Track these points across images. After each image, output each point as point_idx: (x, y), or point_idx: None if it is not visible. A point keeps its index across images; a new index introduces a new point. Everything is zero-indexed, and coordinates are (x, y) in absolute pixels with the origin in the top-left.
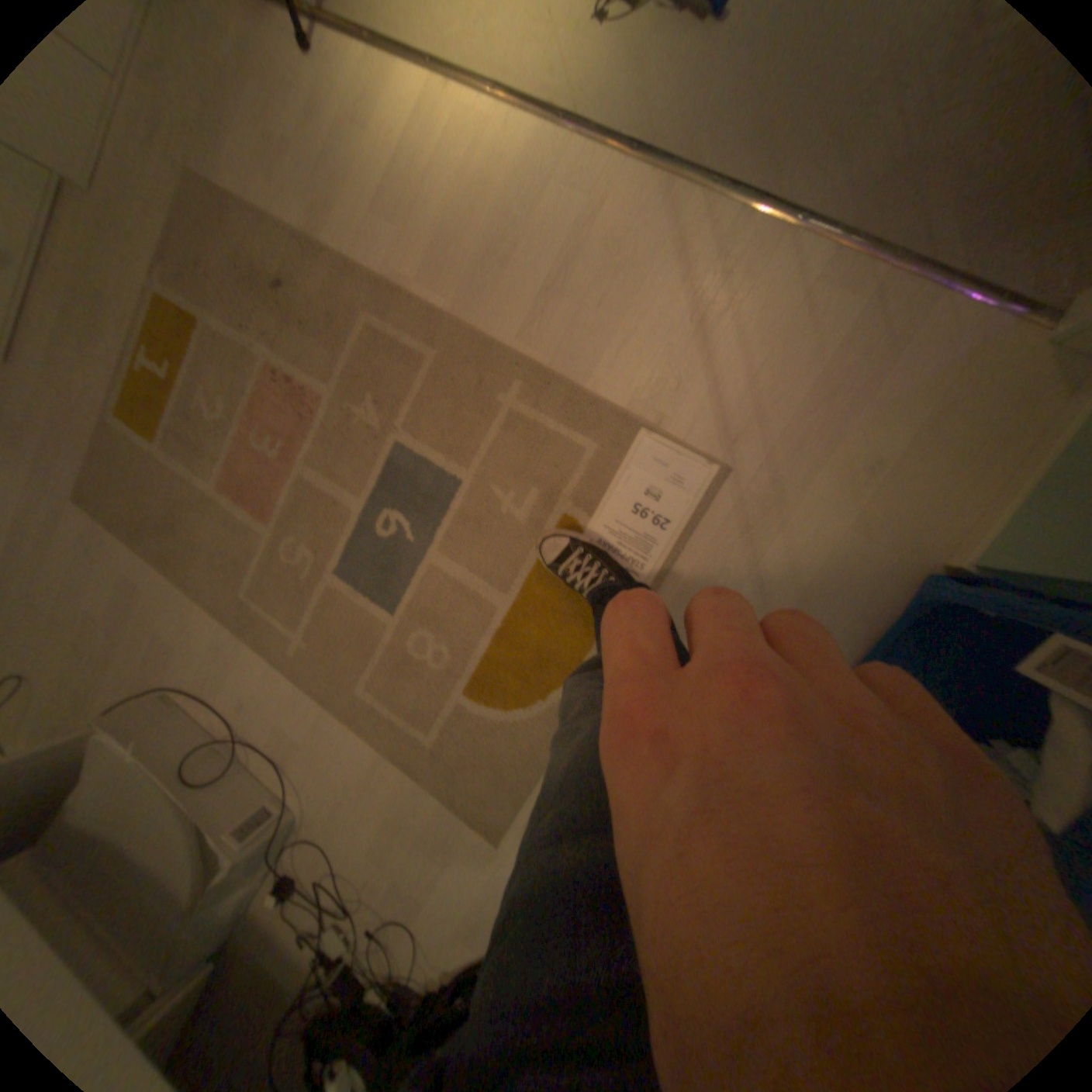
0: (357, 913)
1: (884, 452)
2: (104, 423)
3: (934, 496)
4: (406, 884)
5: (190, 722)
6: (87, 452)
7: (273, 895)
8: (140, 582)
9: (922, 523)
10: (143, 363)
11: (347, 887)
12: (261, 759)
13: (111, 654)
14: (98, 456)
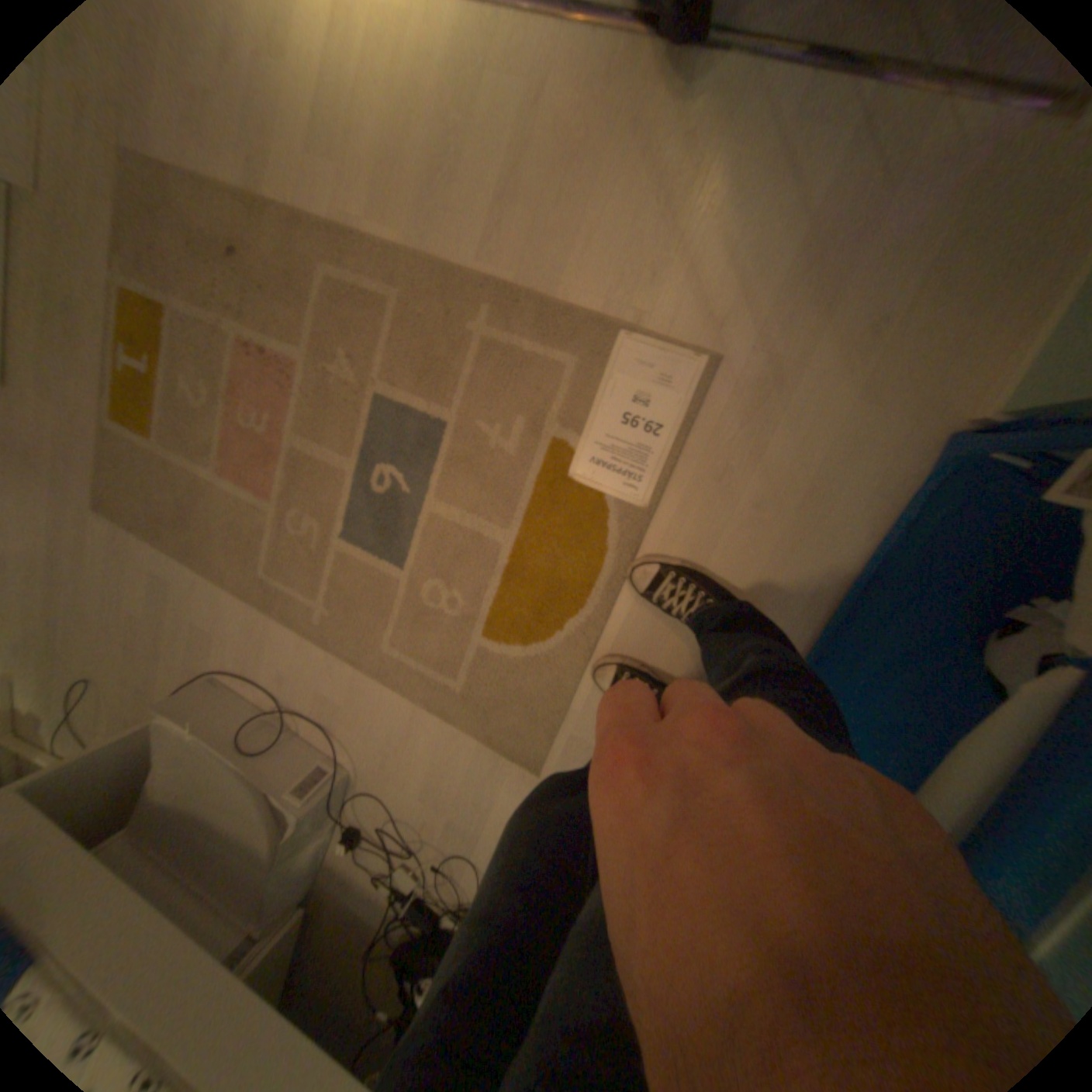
0: (420, 849)
1: (888, 306)
2: (103, 425)
3: (949, 345)
4: (459, 818)
5: (239, 696)
6: (94, 456)
7: (343, 842)
8: (168, 574)
9: (937, 378)
10: (124, 358)
11: (406, 827)
12: (308, 722)
13: (158, 644)
14: (105, 459)
